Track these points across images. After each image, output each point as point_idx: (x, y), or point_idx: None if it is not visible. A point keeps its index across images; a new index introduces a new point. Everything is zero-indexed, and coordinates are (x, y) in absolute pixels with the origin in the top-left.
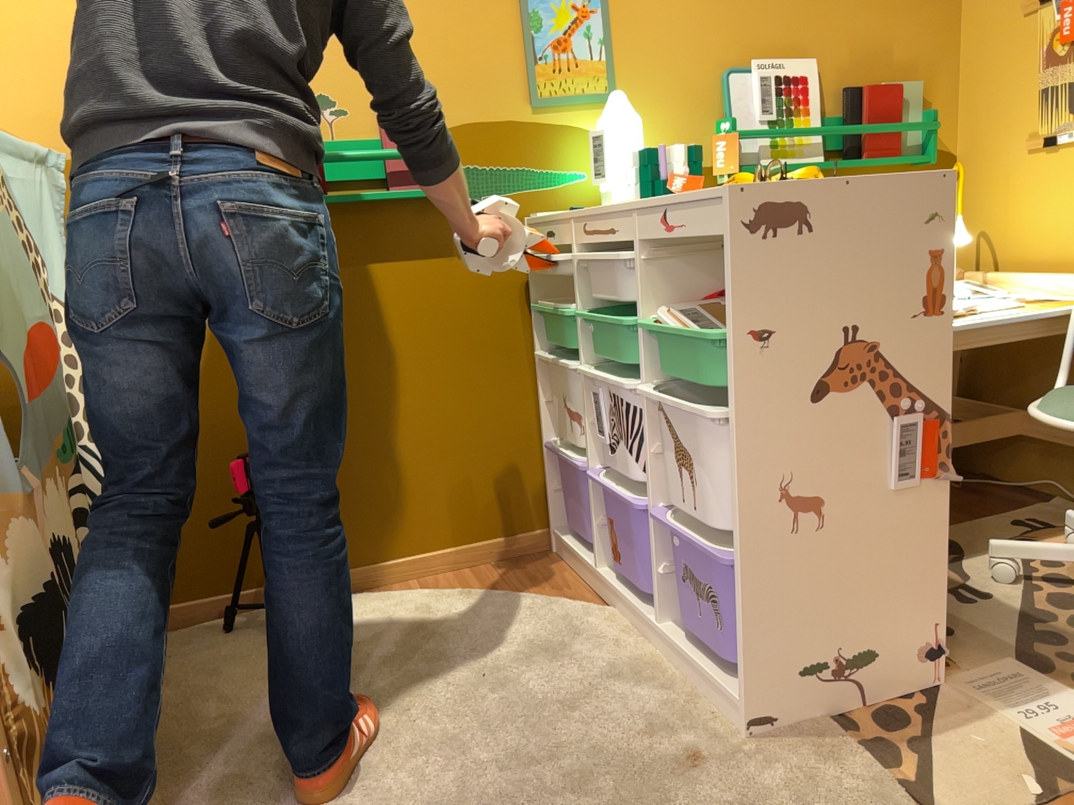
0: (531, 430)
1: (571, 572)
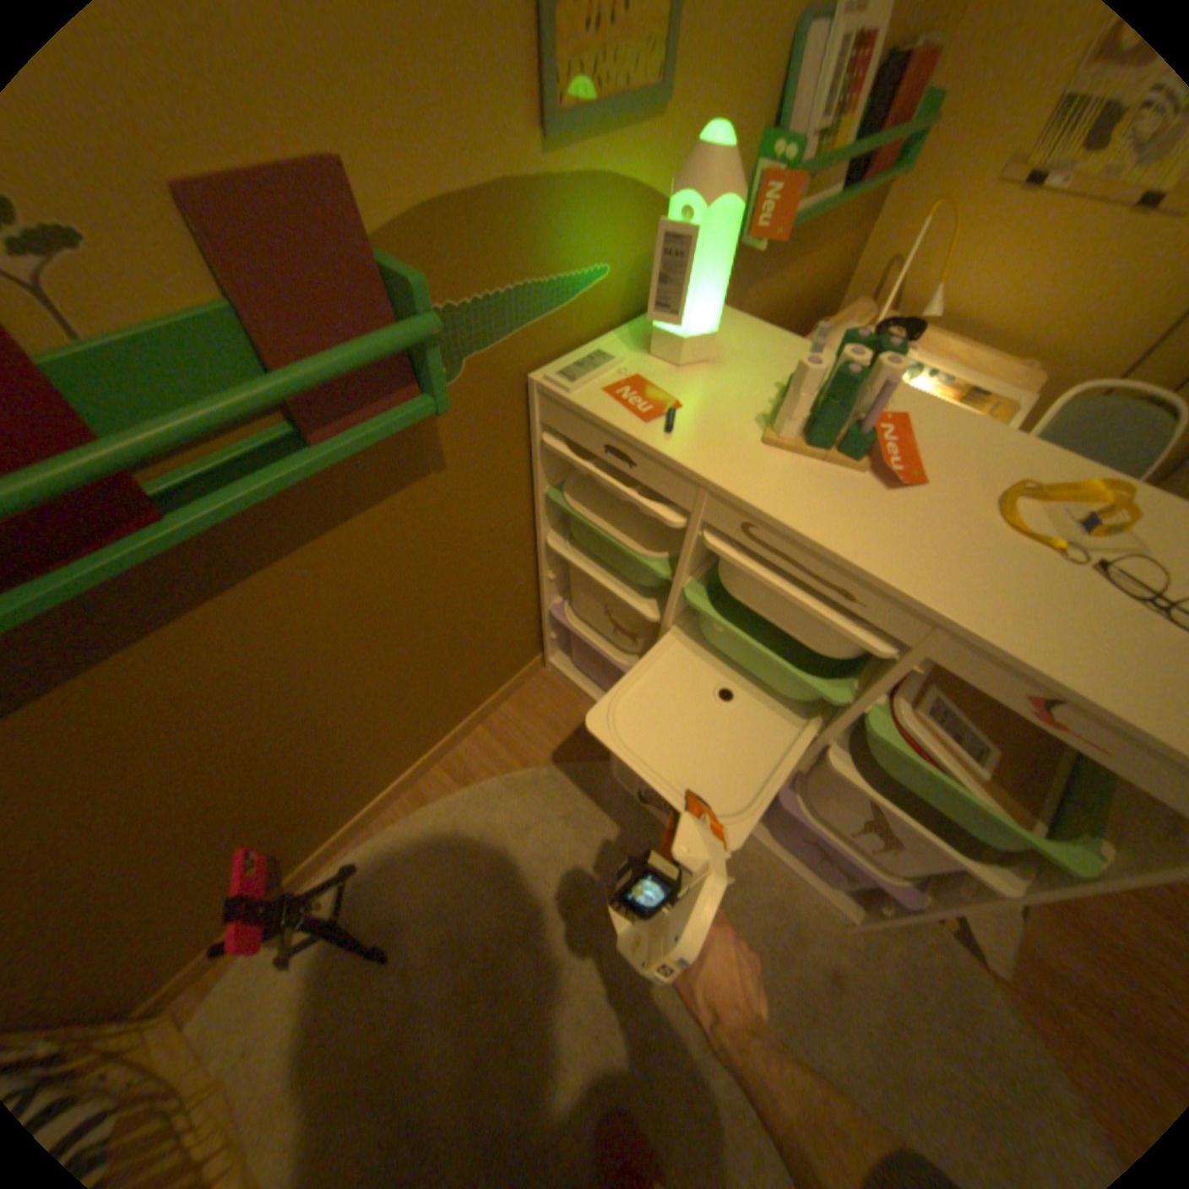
0: (529, 600)
1: (586, 706)
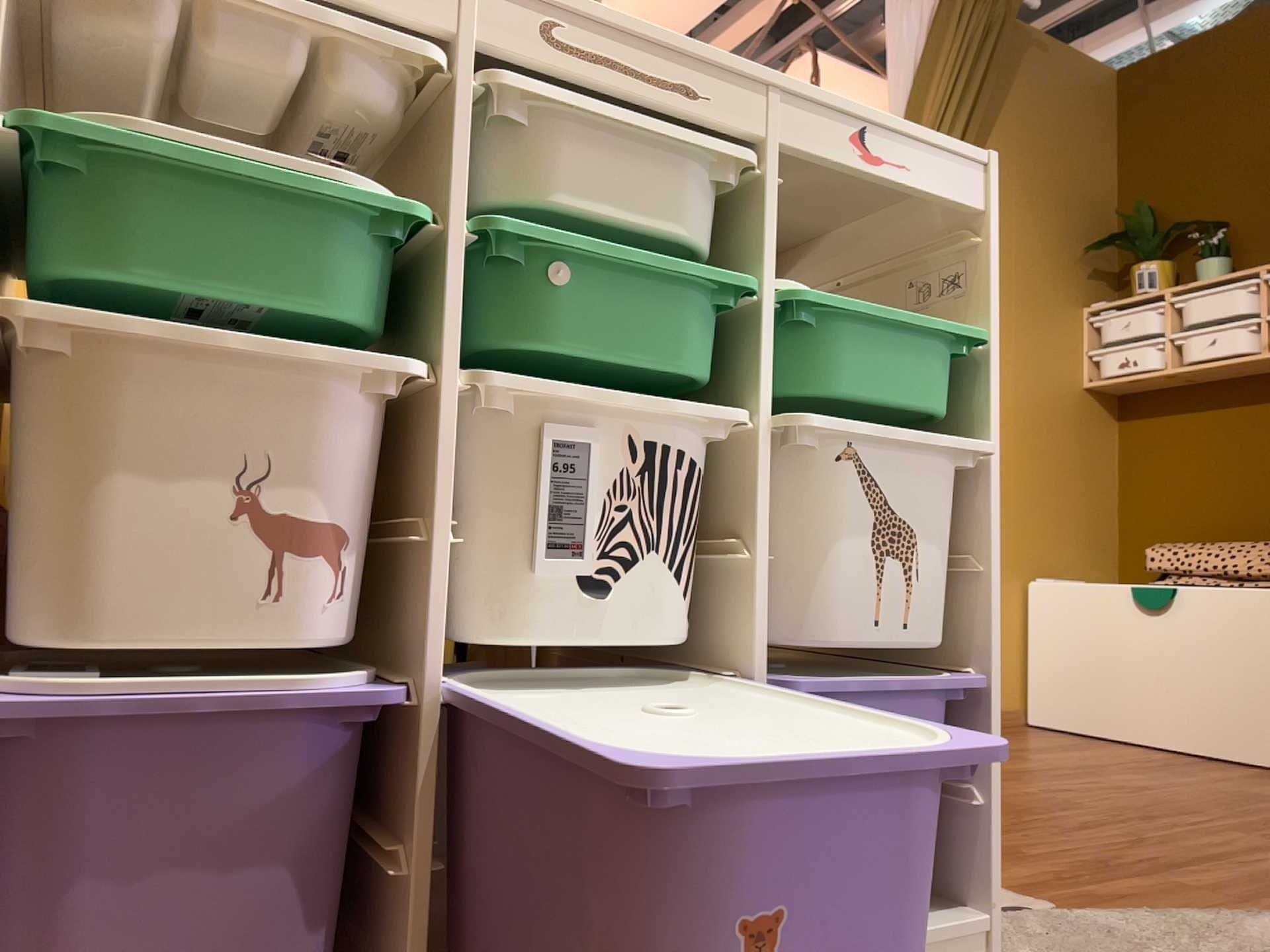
0: None
1: None
